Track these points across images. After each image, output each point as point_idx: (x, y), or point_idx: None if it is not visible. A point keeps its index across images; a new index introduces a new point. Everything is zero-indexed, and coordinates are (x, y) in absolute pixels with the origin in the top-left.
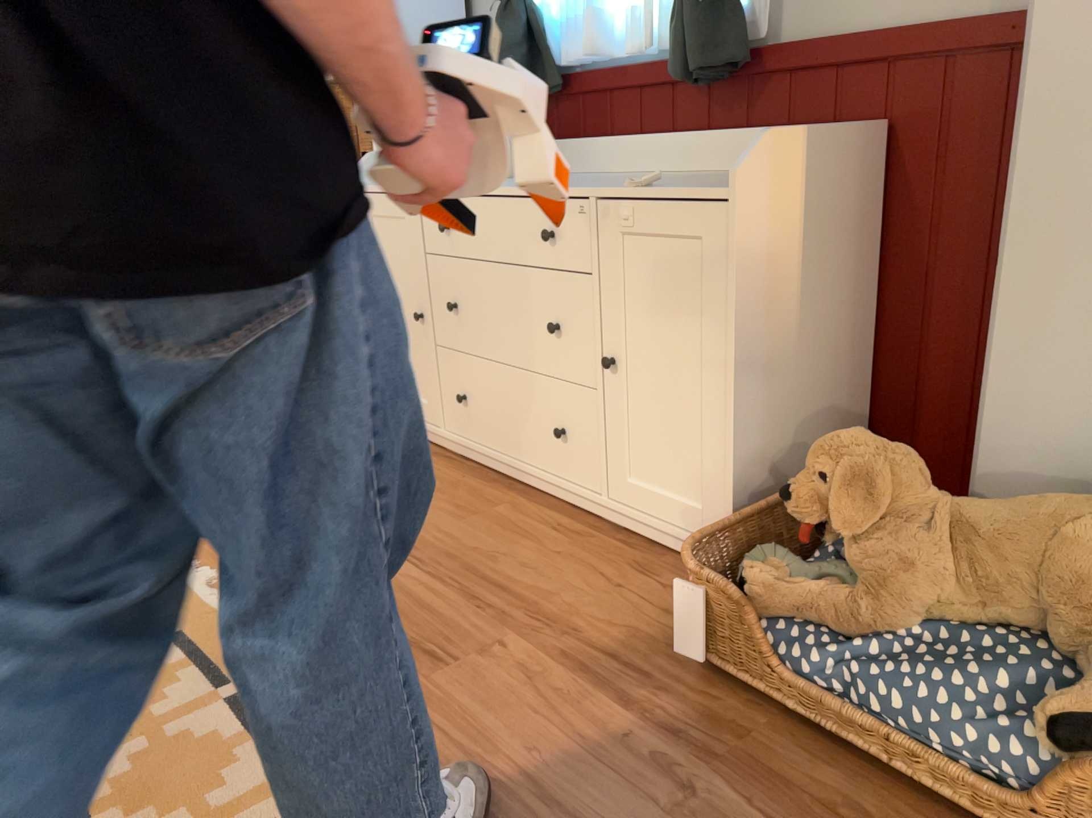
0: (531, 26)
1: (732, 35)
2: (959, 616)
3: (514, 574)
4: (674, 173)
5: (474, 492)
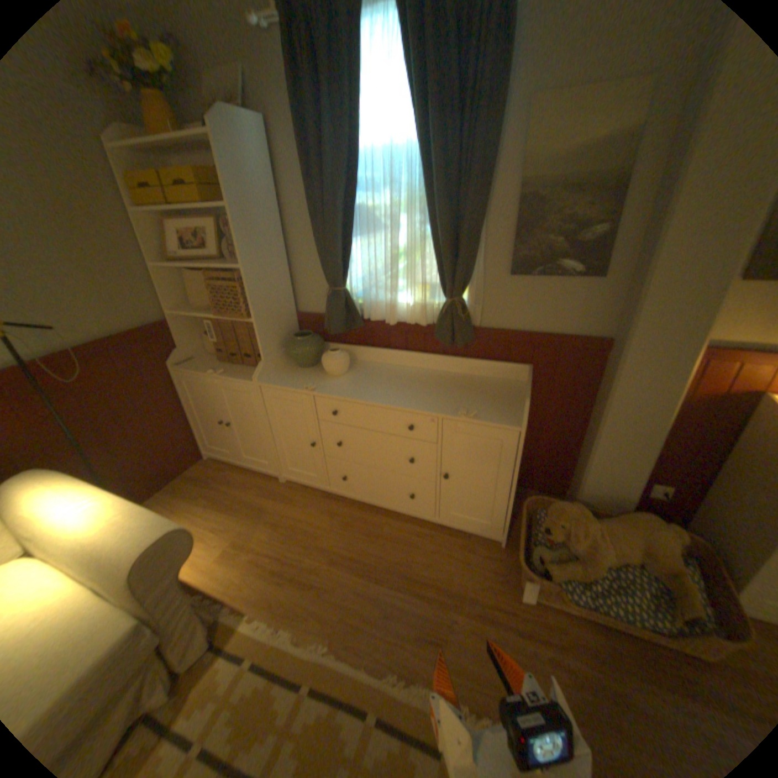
0: (350, 299)
1: (470, 326)
2: (618, 567)
3: (425, 572)
4: (432, 369)
5: (365, 520)
